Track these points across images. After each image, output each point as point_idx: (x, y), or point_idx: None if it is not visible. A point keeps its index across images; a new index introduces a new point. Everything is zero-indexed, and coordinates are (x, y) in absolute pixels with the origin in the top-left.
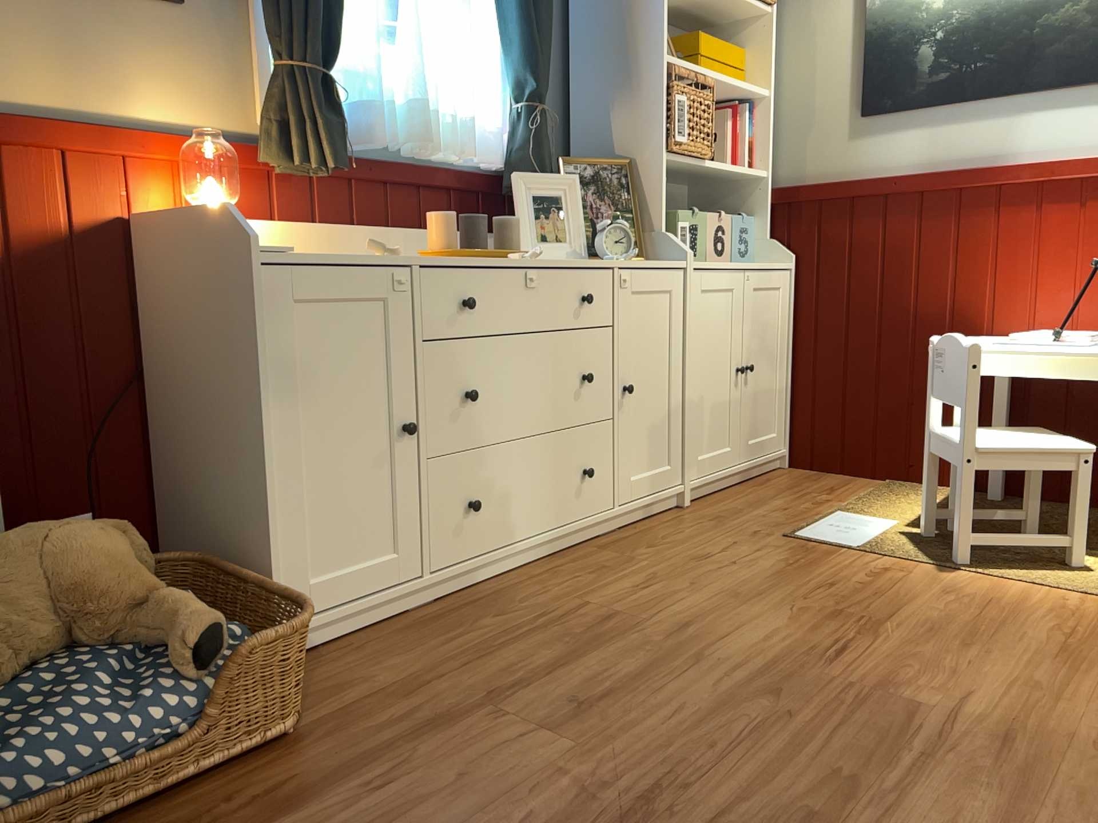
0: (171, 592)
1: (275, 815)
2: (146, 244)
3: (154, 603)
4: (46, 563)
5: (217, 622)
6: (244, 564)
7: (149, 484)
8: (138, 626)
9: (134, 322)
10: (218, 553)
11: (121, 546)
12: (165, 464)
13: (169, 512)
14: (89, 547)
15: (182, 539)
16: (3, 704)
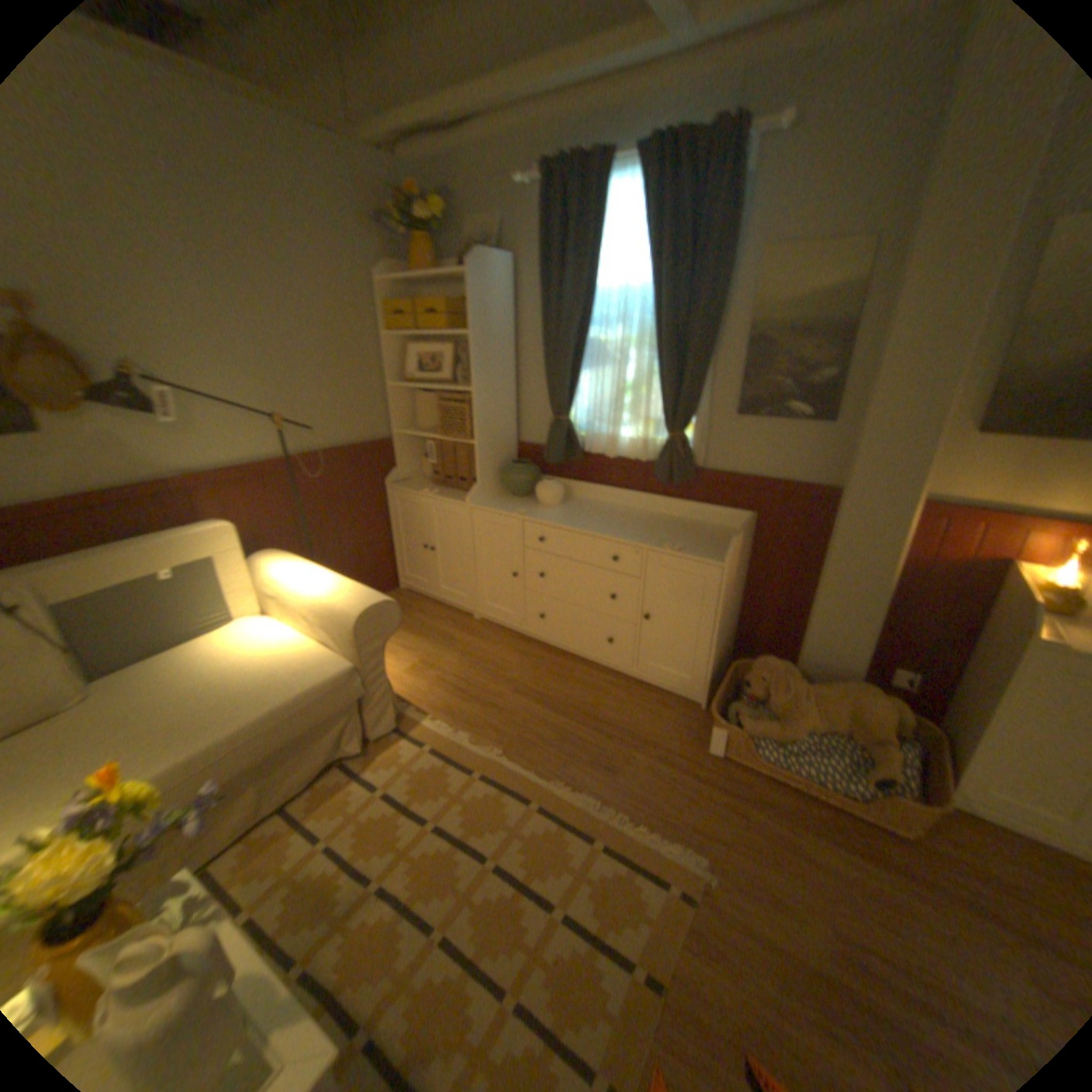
0: (898, 751)
1: (871, 860)
2: (1013, 580)
3: (888, 750)
4: (859, 707)
5: (899, 780)
6: (962, 757)
7: (958, 681)
8: (878, 752)
9: (991, 608)
10: (959, 740)
11: (893, 718)
12: (968, 680)
13: (959, 700)
14: (878, 712)
15: (956, 717)
16: (818, 741)
